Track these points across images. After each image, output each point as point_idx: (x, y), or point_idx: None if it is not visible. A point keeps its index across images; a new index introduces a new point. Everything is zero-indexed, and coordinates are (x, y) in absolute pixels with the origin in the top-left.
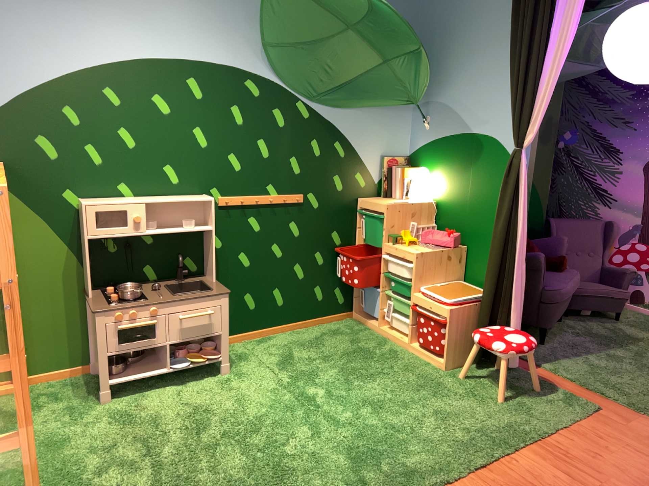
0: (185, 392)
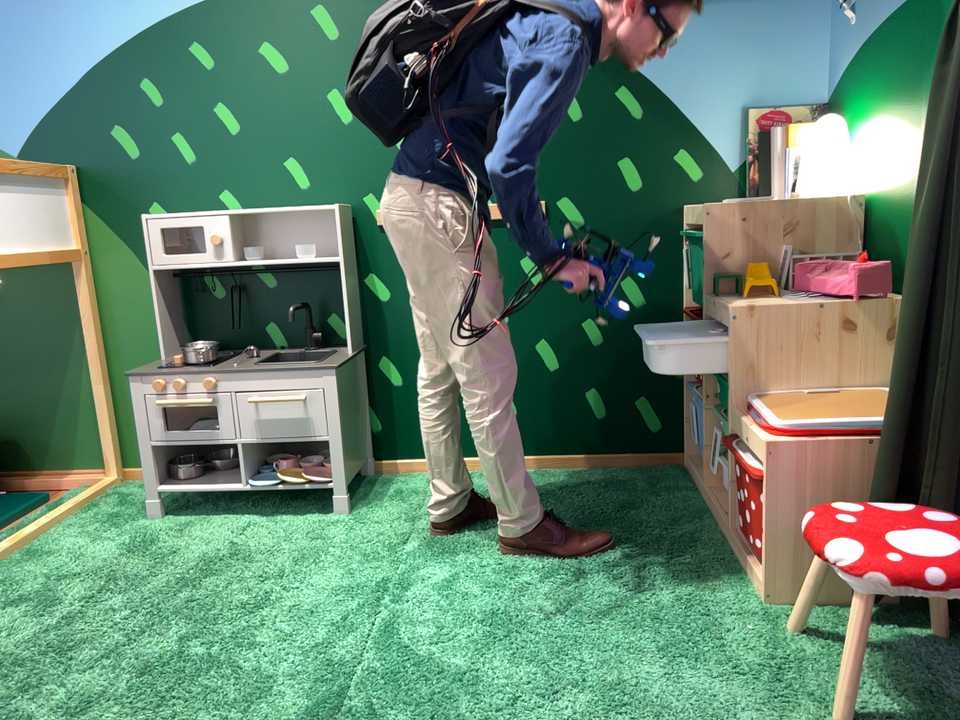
0: (247, 532)
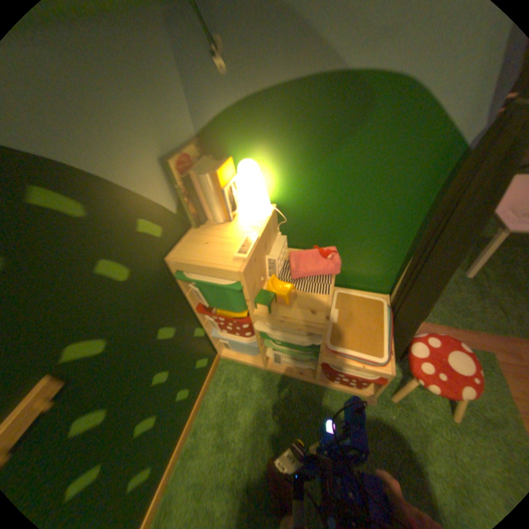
0: None
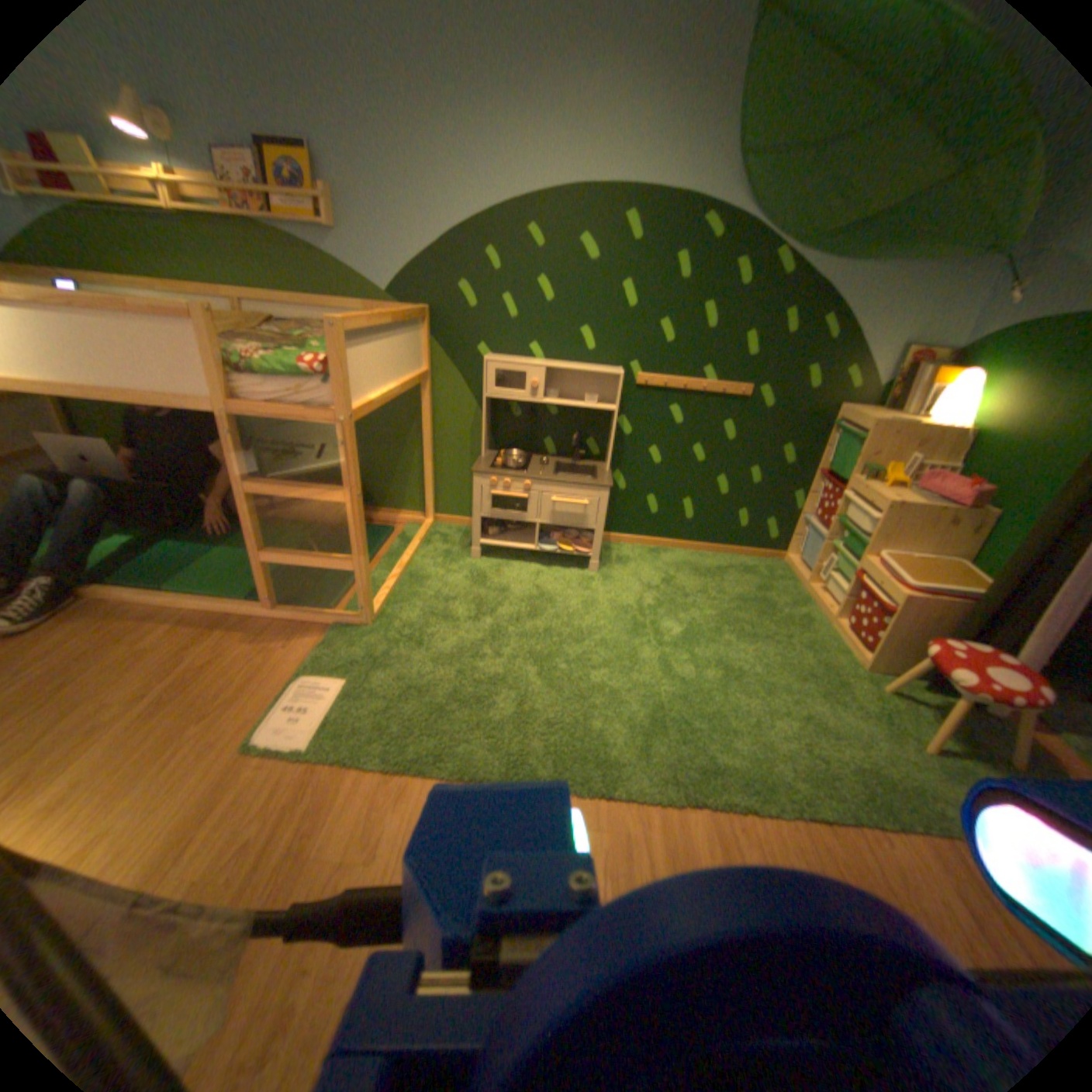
0: (537, 575)
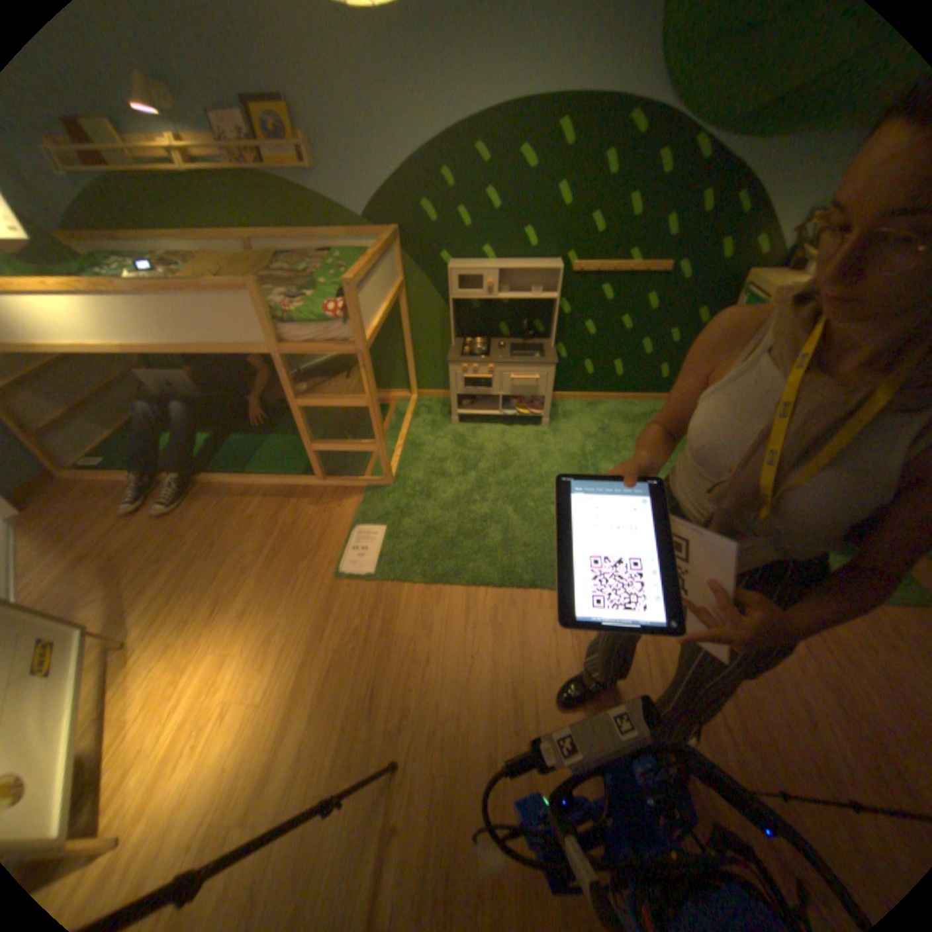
0: (504, 436)
